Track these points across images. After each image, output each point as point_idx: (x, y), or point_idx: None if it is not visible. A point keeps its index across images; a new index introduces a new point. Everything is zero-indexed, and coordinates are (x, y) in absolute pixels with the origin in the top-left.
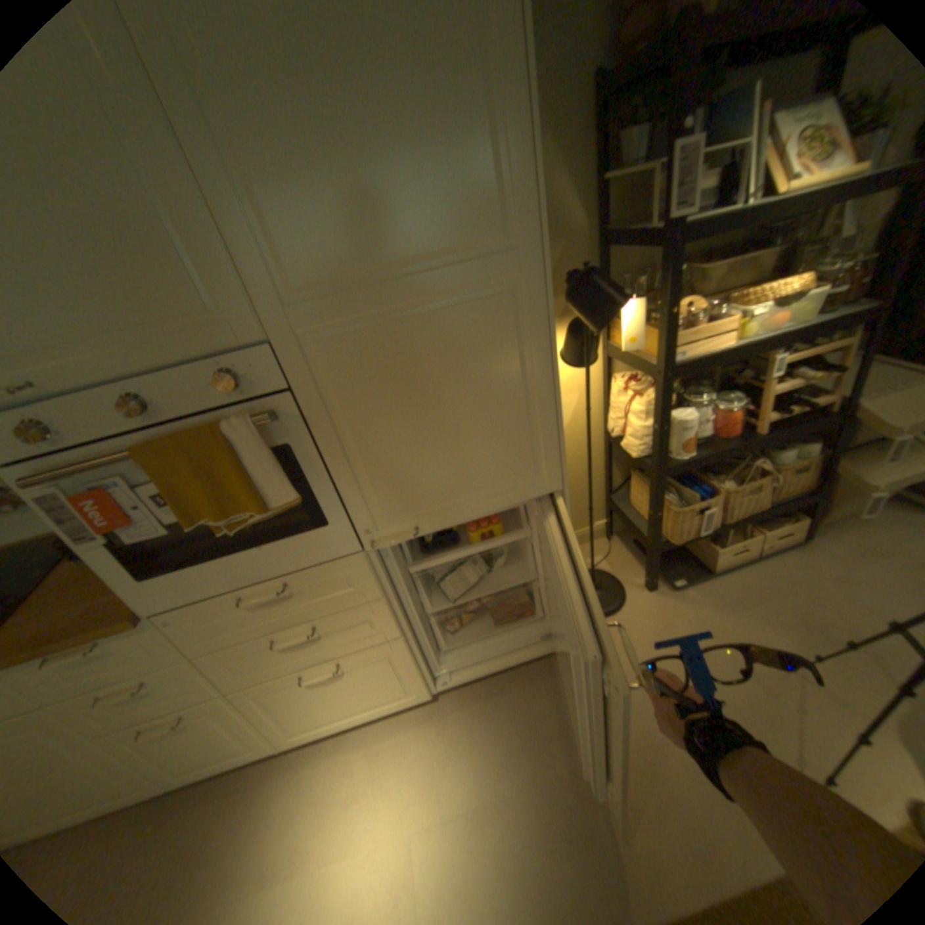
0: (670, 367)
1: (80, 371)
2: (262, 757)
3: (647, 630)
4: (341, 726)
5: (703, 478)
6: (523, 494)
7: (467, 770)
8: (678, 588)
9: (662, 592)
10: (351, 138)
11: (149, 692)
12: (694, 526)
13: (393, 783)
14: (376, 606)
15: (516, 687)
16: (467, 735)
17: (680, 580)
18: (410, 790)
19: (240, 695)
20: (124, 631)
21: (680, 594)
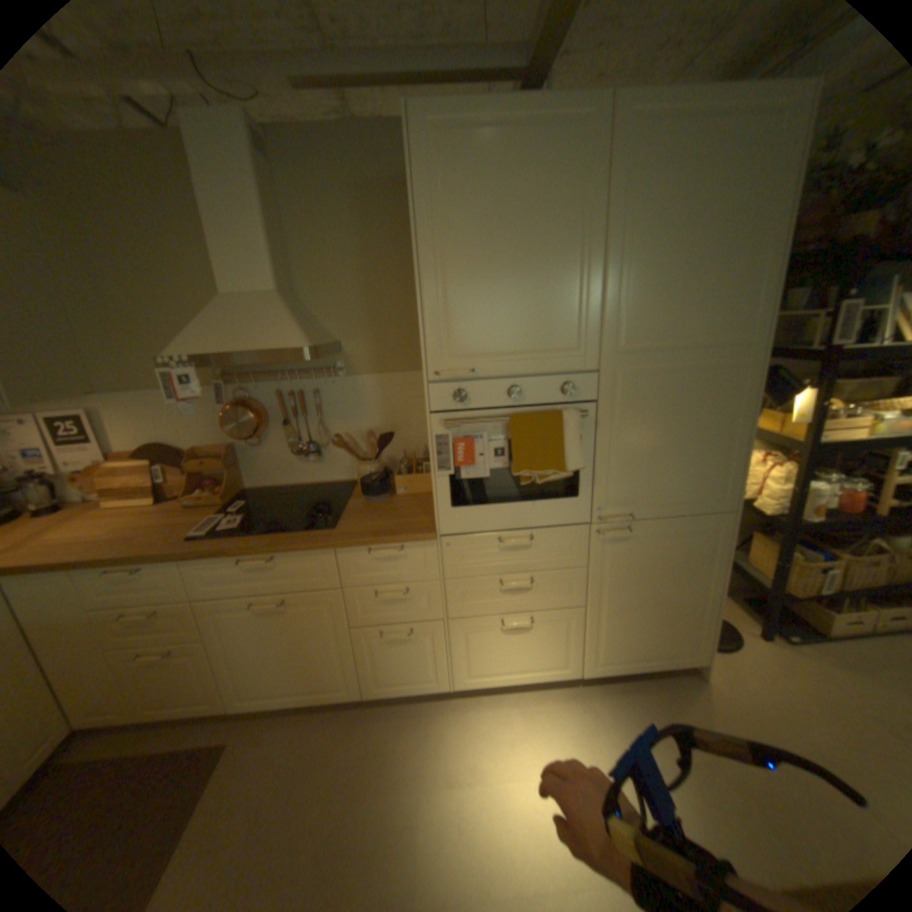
0: (816, 444)
1: (501, 368)
2: (441, 692)
3: (770, 670)
4: (509, 681)
5: (824, 547)
6: (711, 507)
7: (618, 741)
8: (795, 643)
9: (779, 644)
10: (686, 278)
11: (408, 598)
12: (818, 583)
13: (552, 738)
14: (580, 572)
15: (651, 690)
16: (613, 716)
17: (795, 638)
18: (569, 746)
19: (459, 623)
20: (428, 540)
21: (797, 649)
